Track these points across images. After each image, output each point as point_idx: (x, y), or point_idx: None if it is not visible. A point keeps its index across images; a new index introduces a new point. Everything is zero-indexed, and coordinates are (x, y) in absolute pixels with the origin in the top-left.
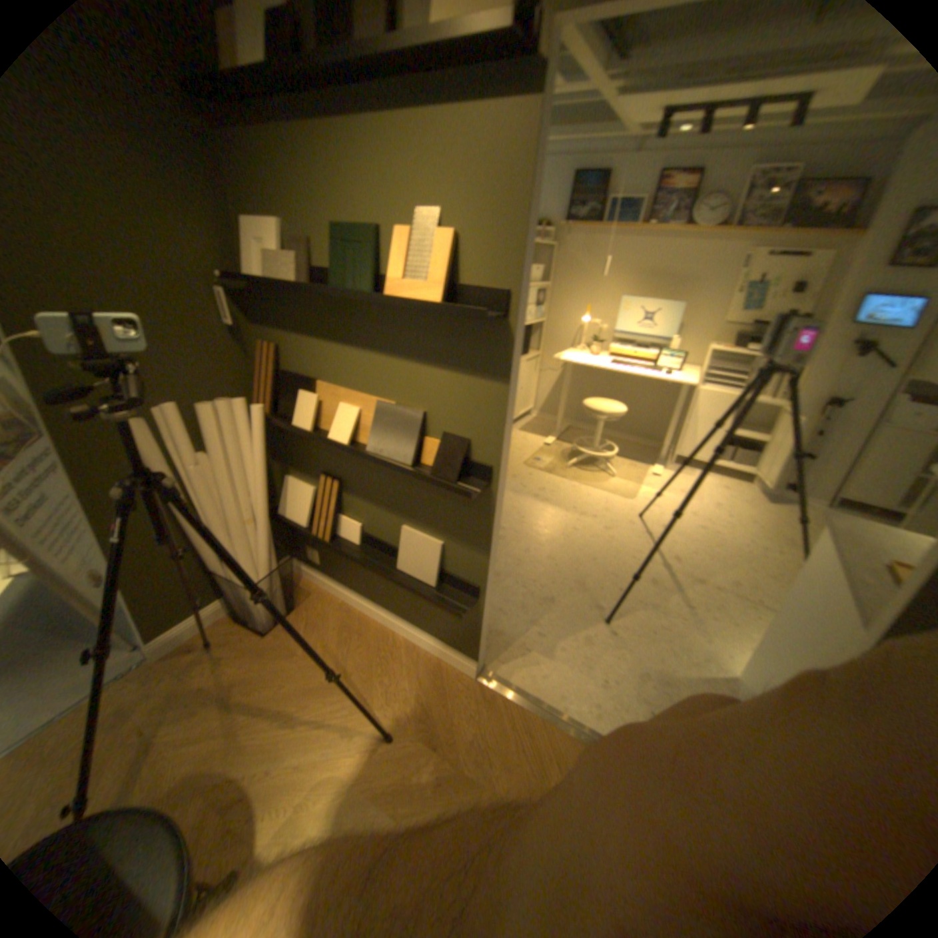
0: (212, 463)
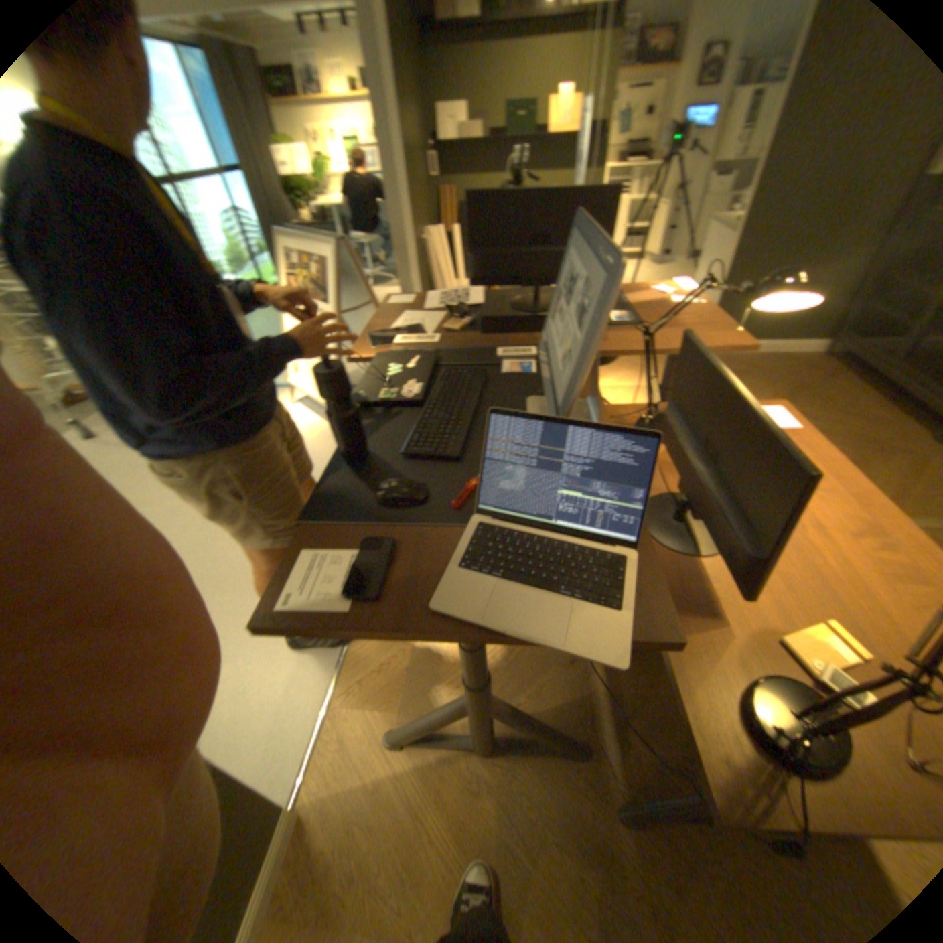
0: (438, 267)
